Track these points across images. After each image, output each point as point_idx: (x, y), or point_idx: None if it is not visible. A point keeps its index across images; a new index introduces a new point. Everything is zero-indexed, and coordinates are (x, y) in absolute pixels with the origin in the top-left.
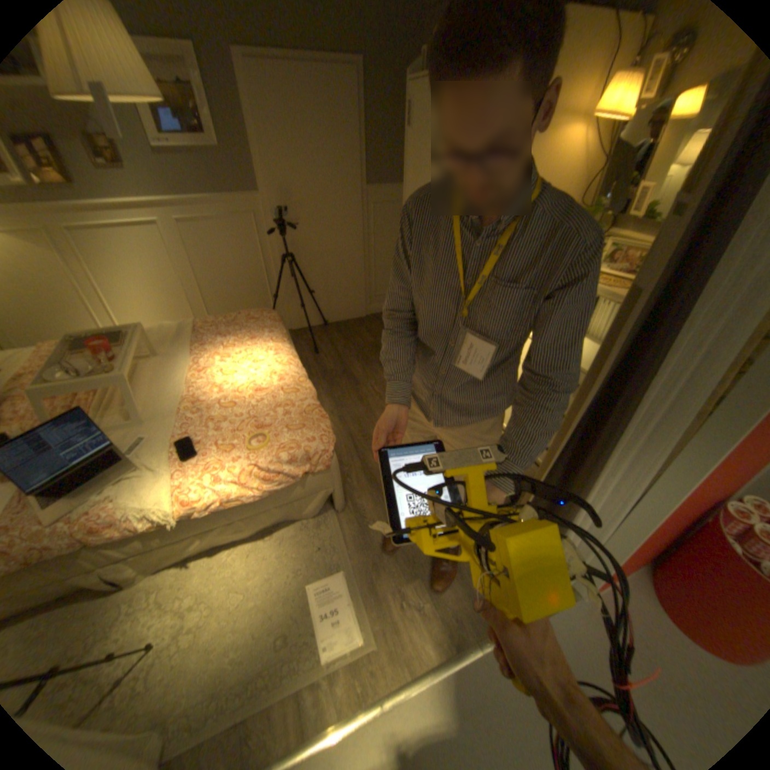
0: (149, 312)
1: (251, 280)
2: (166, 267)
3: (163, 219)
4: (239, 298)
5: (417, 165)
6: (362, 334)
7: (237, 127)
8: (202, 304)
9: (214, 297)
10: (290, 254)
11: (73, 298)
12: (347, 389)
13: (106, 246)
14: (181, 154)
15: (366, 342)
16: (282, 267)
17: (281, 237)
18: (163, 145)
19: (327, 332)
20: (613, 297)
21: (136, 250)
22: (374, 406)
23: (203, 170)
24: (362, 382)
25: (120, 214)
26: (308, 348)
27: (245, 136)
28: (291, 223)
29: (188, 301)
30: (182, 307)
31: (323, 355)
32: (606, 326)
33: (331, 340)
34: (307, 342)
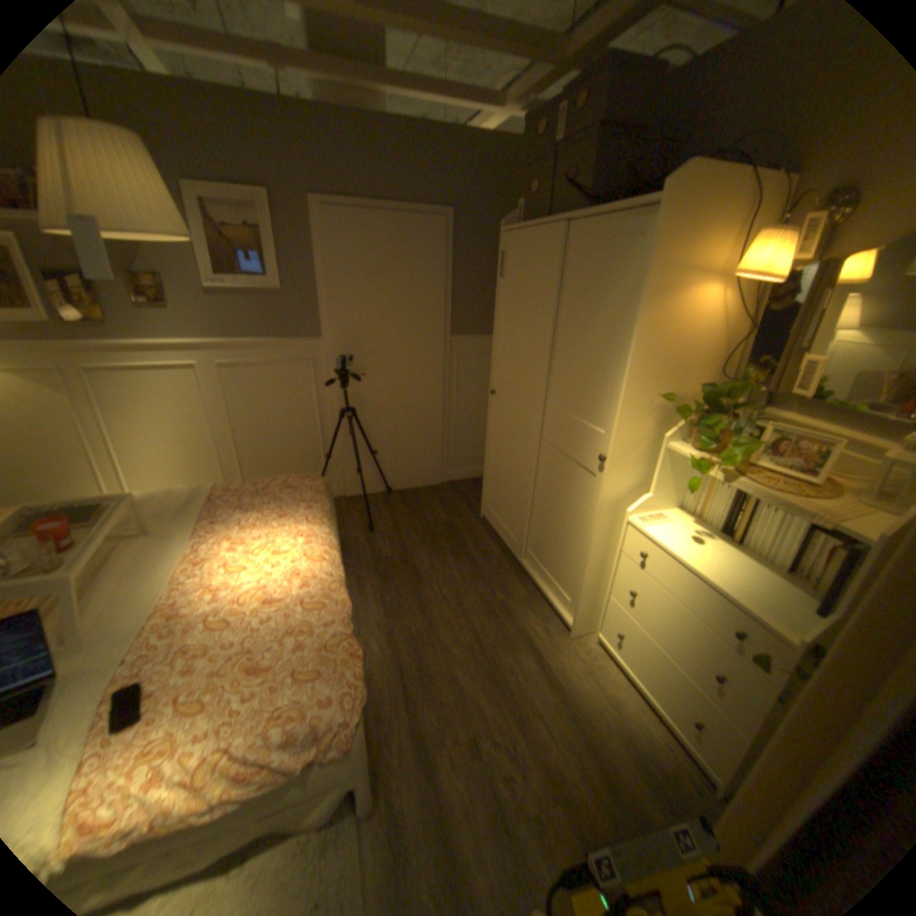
0: (167, 467)
1: (302, 435)
2: (199, 416)
3: (204, 362)
4: (283, 456)
5: (510, 318)
6: (433, 508)
7: (306, 271)
8: (235, 461)
9: (252, 452)
10: (353, 407)
11: (75, 447)
12: (404, 589)
13: (130, 389)
14: (237, 295)
15: (438, 519)
16: (341, 421)
17: (344, 387)
18: (217, 285)
19: (390, 502)
20: (786, 506)
21: (165, 395)
22: (439, 619)
23: (260, 312)
24: (426, 579)
25: (154, 355)
26: (361, 523)
27: (314, 279)
28: (357, 373)
29: (220, 456)
30: (211, 463)
31: (379, 535)
32: (776, 542)
33: (392, 513)
34: (362, 515)
